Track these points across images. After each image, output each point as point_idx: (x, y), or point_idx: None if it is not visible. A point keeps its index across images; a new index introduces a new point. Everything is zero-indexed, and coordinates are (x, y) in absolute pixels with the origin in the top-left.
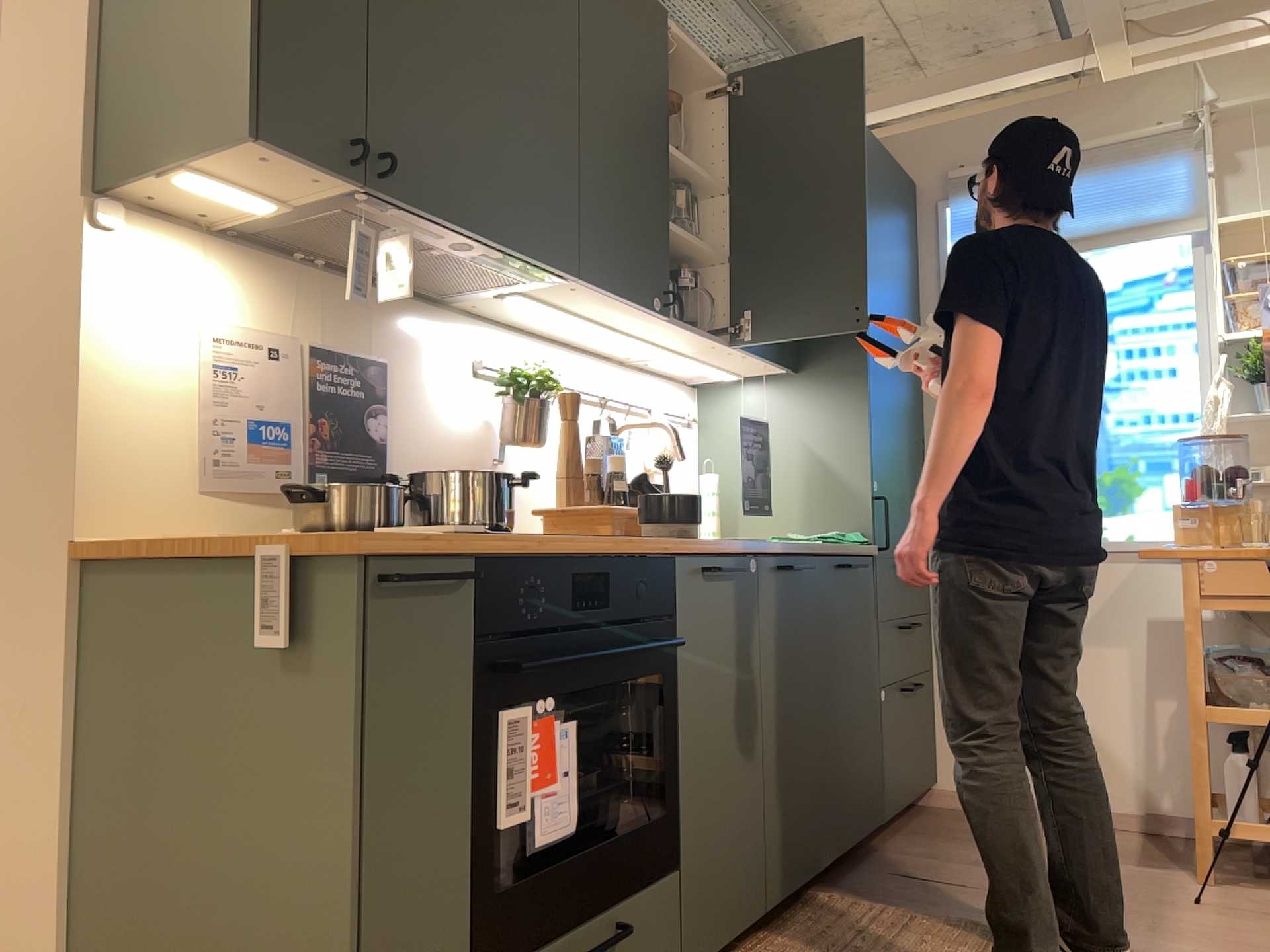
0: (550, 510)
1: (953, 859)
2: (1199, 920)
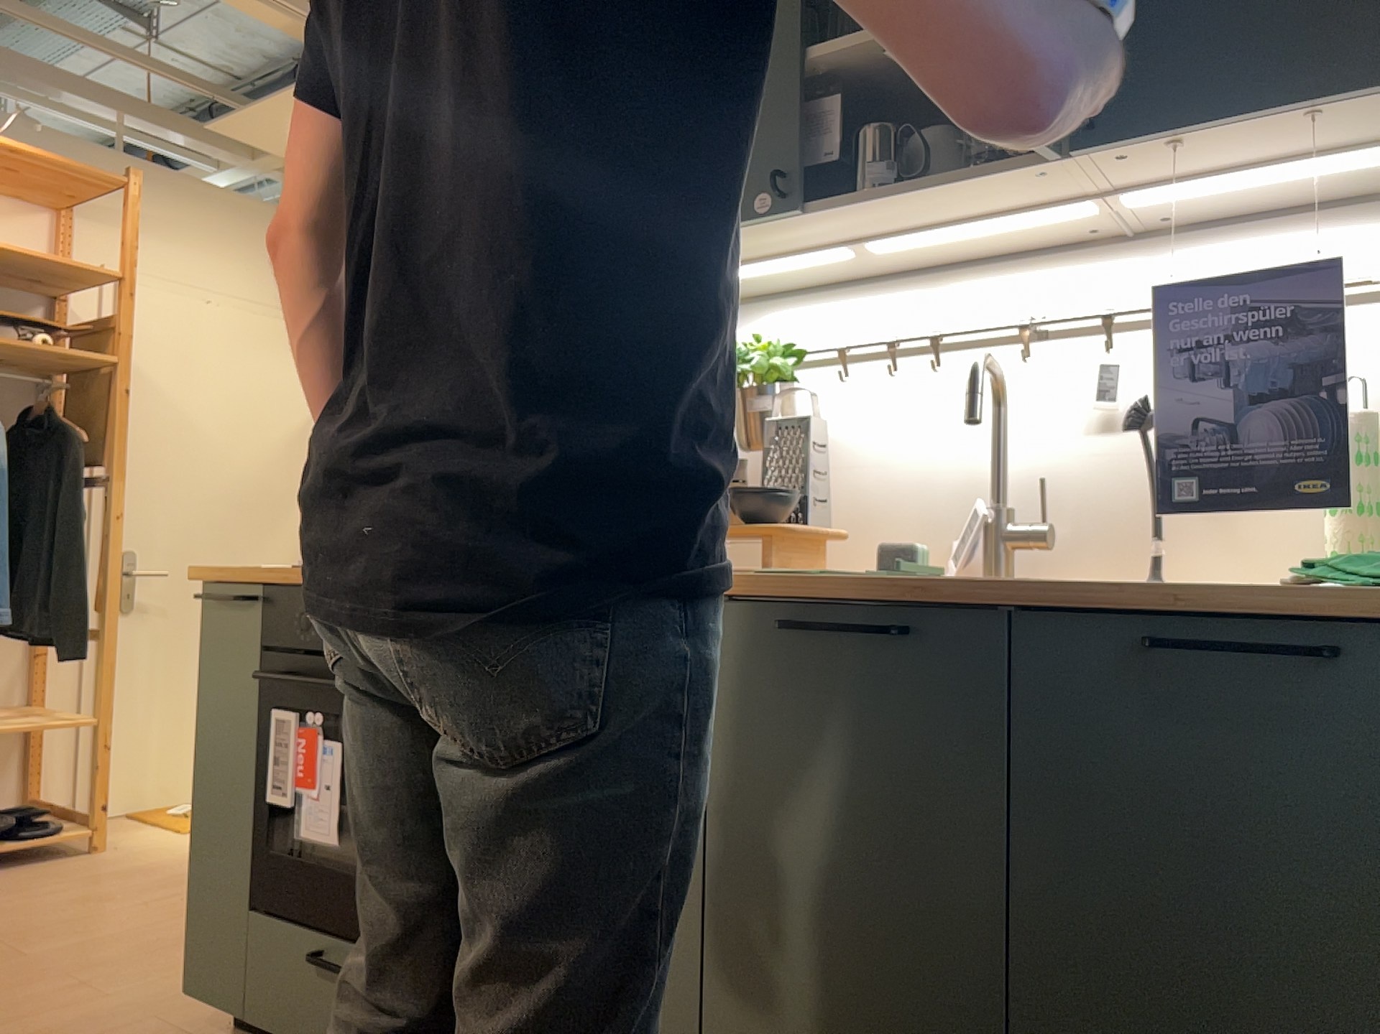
0: None
1: None
2: None
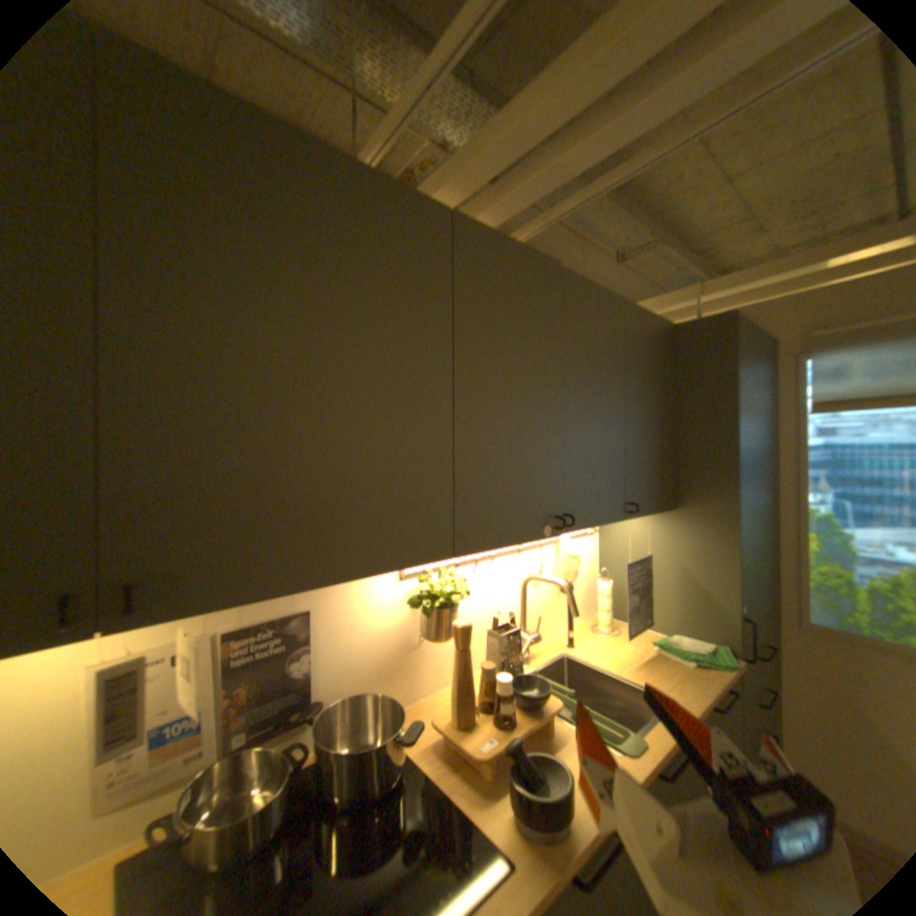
0: (444, 733)
1: None
2: None
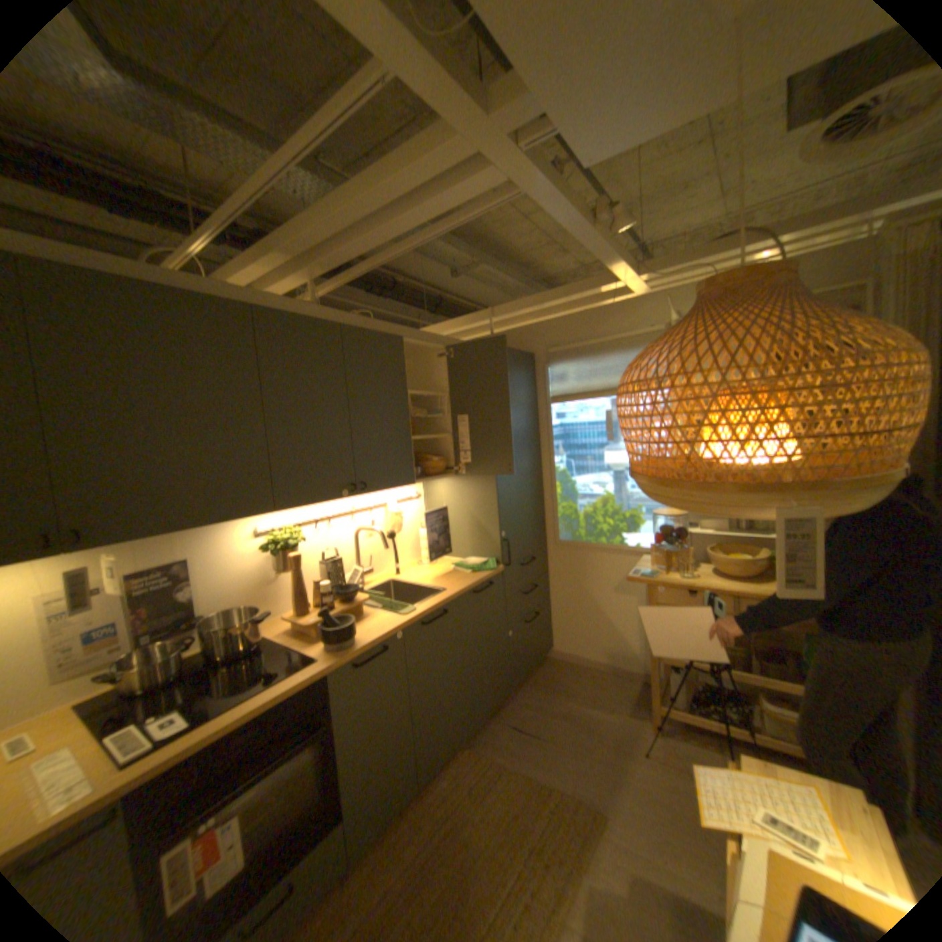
0: (287, 621)
1: (542, 712)
2: (641, 776)
